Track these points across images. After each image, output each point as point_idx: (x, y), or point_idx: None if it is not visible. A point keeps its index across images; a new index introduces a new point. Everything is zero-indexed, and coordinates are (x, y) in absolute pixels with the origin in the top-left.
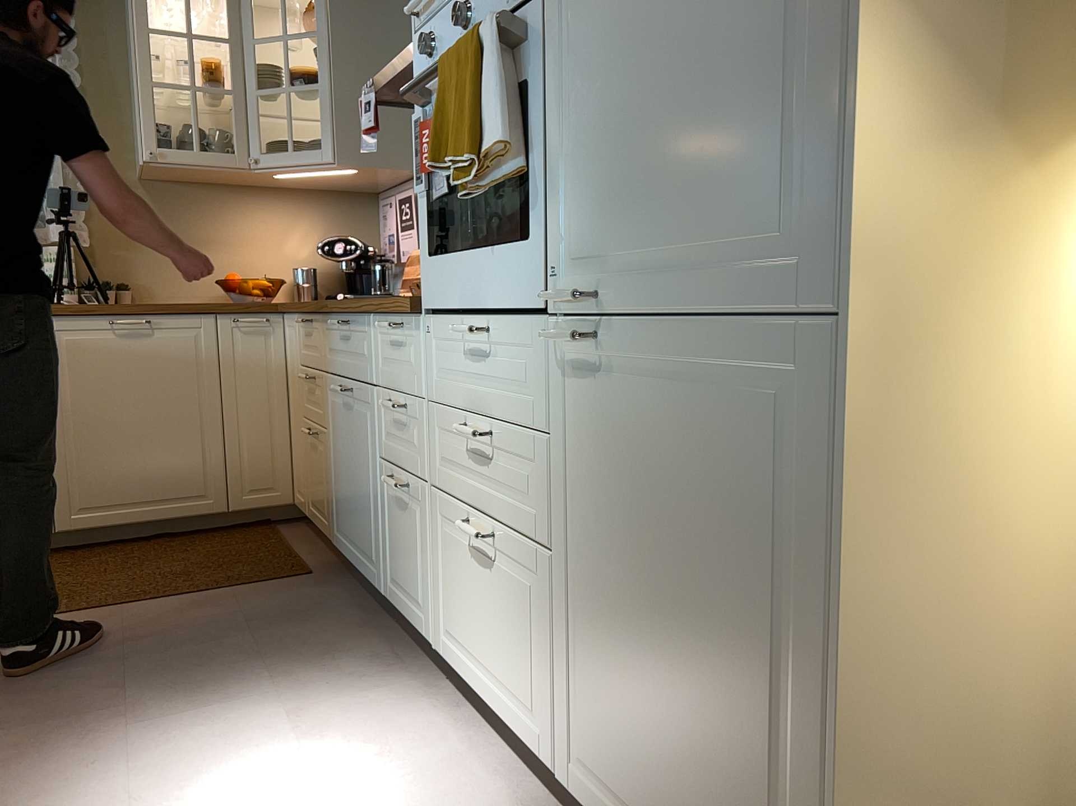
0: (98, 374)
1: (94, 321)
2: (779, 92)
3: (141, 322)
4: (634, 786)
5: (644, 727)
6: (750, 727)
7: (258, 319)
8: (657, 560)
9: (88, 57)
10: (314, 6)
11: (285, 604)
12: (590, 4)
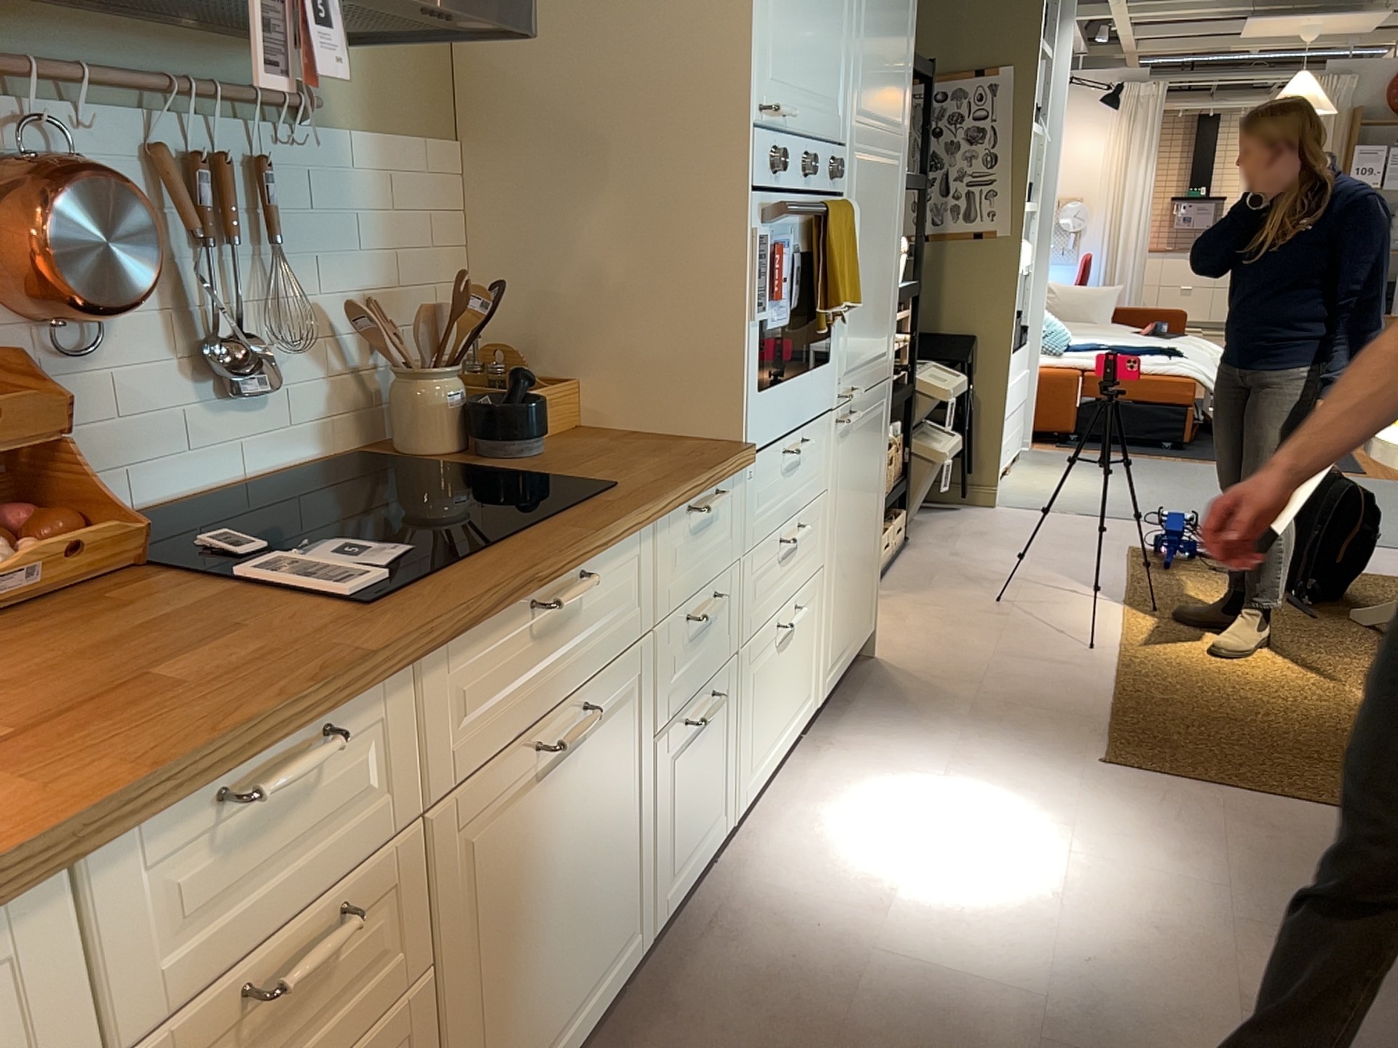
0: None
1: None
2: (888, 298)
3: None
4: (845, 633)
5: (849, 597)
6: (871, 541)
7: None
8: (858, 508)
9: None
10: None
11: None
12: (859, 224)
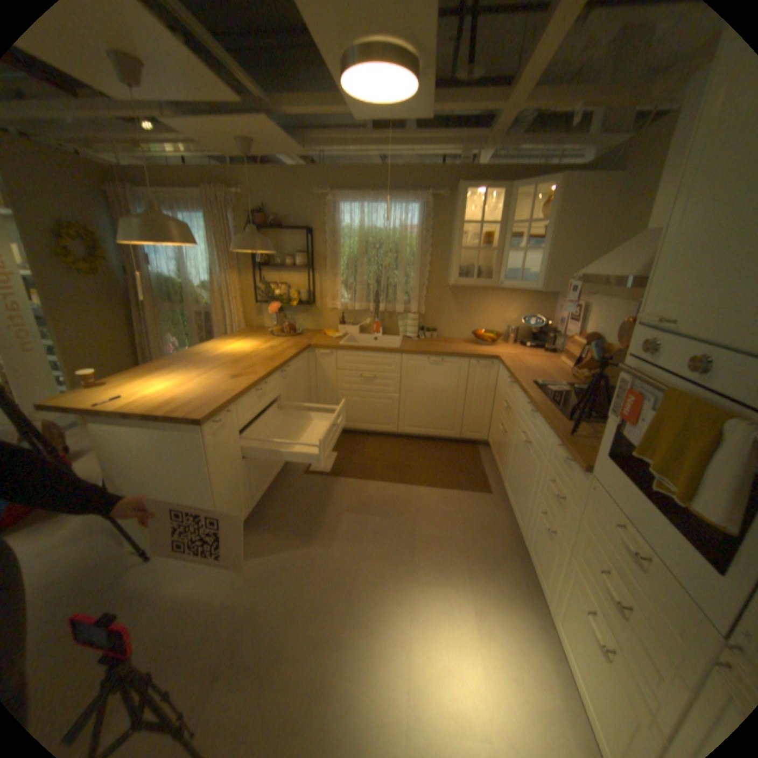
0: (420, 378)
1: (421, 358)
2: None
3: (439, 360)
4: None
5: None
6: None
7: (488, 364)
8: None
9: (435, 230)
10: (549, 198)
11: (478, 514)
12: None
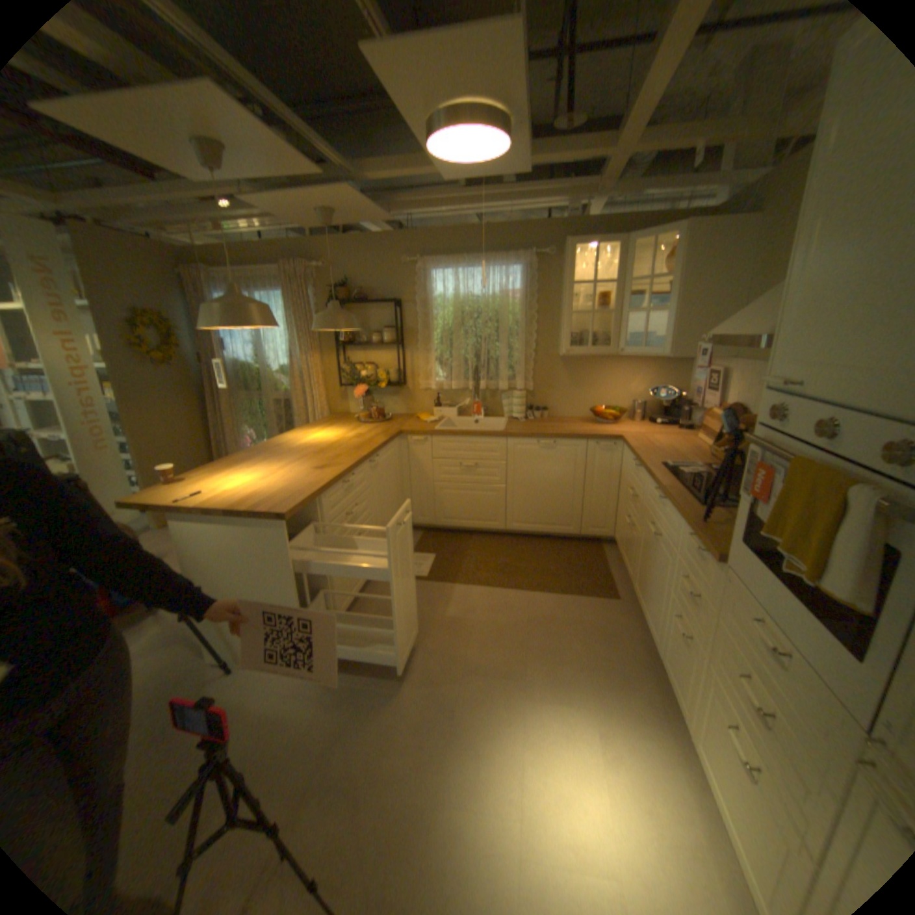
0: (529, 465)
1: (530, 441)
2: None
3: (550, 443)
4: None
5: None
6: None
7: (609, 445)
8: None
9: (541, 293)
10: (673, 248)
11: (603, 622)
12: None
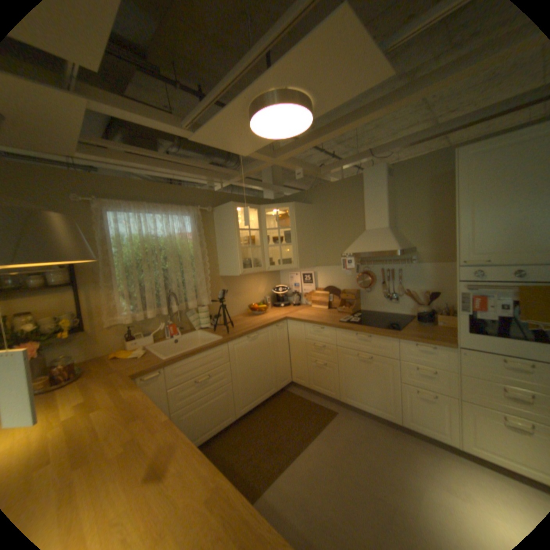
0: (245, 357)
1: (243, 339)
2: None
3: (256, 335)
4: None
5: None
6: None
7: (283, 324)
8: None
9: (202, 236)
10: (276, 215)
11: (353, 432)
12: None
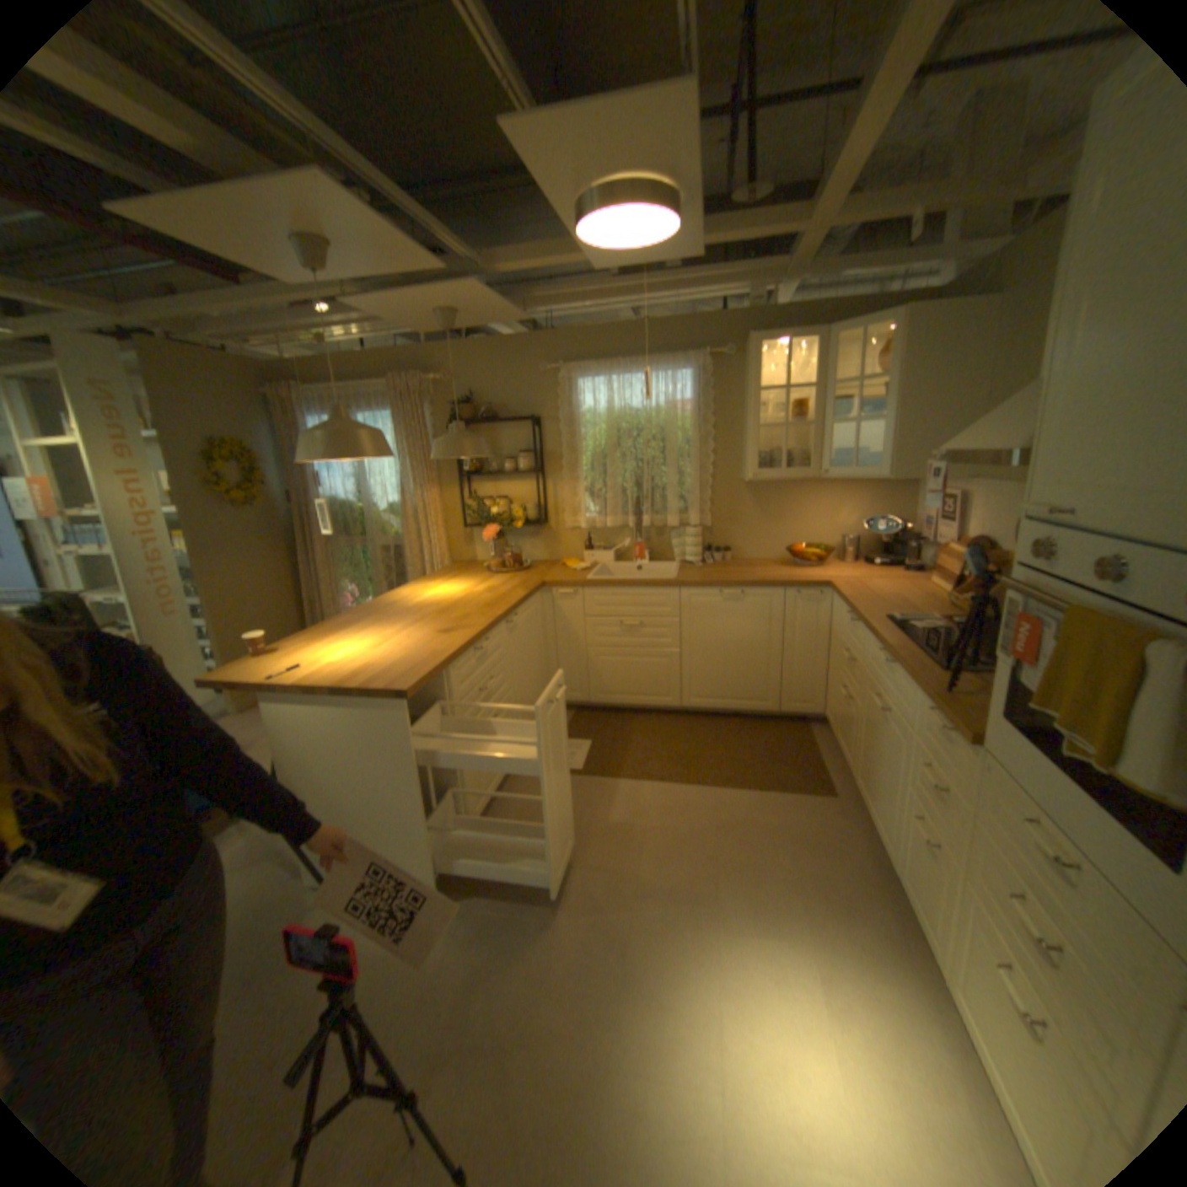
0: (710, 623)
1: (710, 591)
2: None
3: (737, 593)
4: None
5: None
6: None
7: (814, 594)
8: None
9: (718, 403)
10: (888, 342)
11: (817, 828)
12: None
